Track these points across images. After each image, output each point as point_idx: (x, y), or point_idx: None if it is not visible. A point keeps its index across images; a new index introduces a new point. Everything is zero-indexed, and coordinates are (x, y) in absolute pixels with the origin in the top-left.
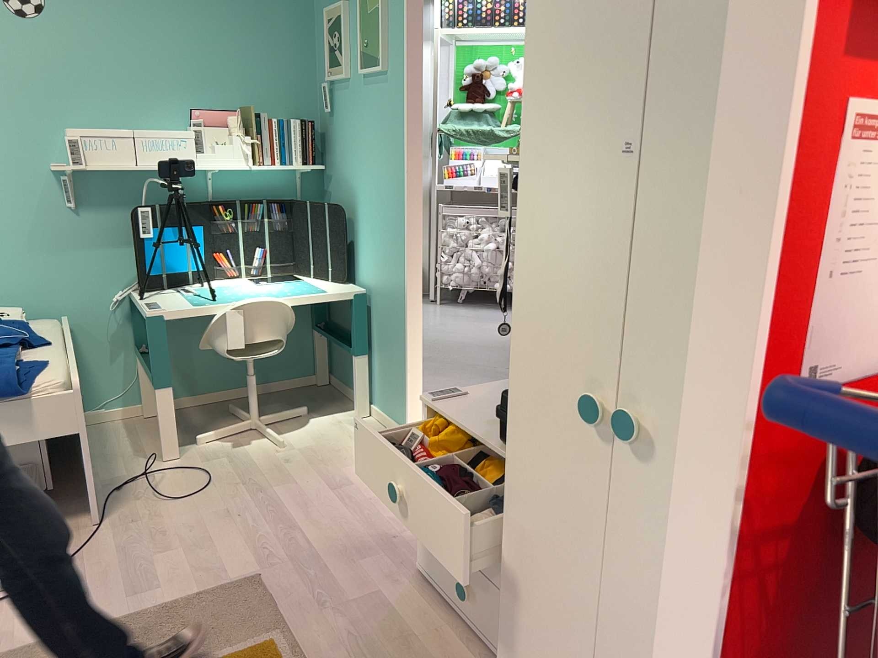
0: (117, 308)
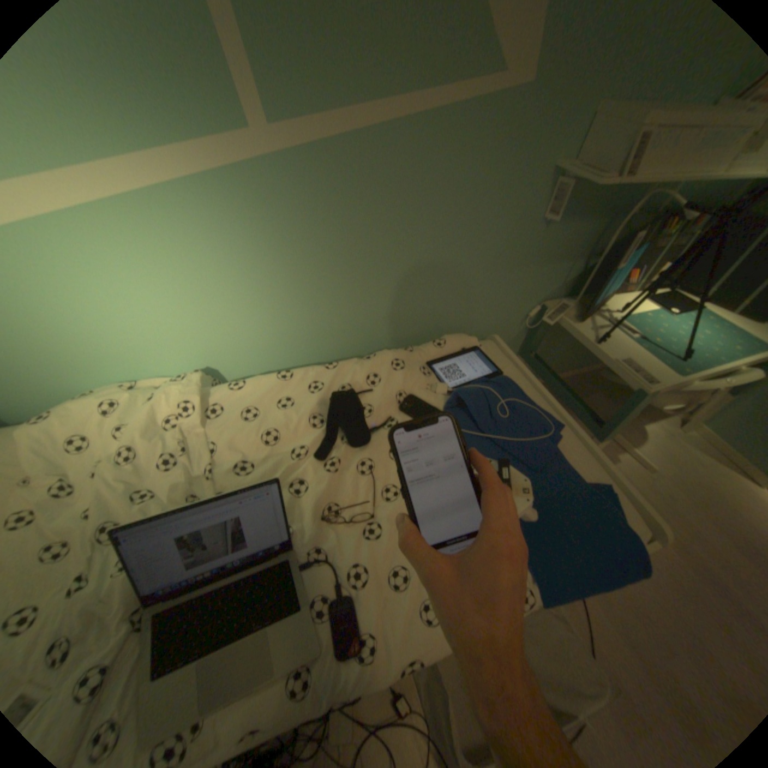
0: (534, 325)
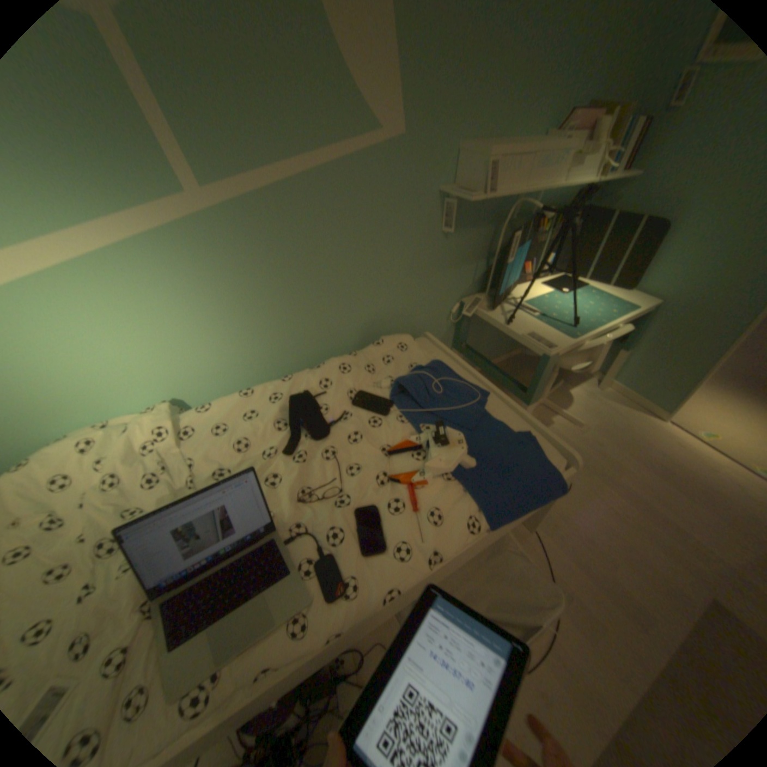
0: (457, 320)
